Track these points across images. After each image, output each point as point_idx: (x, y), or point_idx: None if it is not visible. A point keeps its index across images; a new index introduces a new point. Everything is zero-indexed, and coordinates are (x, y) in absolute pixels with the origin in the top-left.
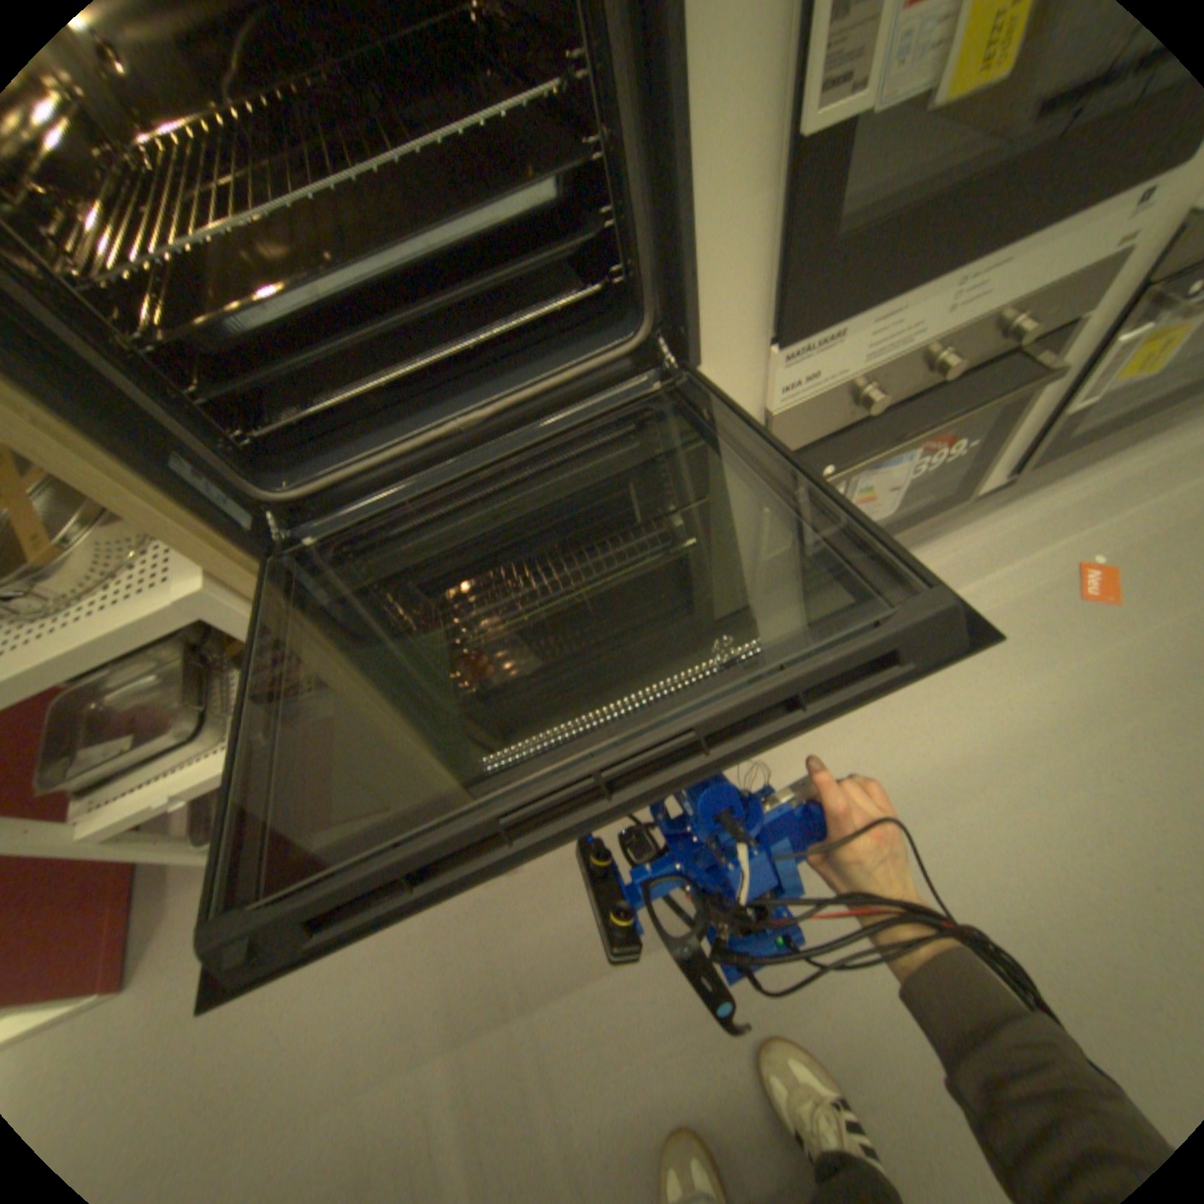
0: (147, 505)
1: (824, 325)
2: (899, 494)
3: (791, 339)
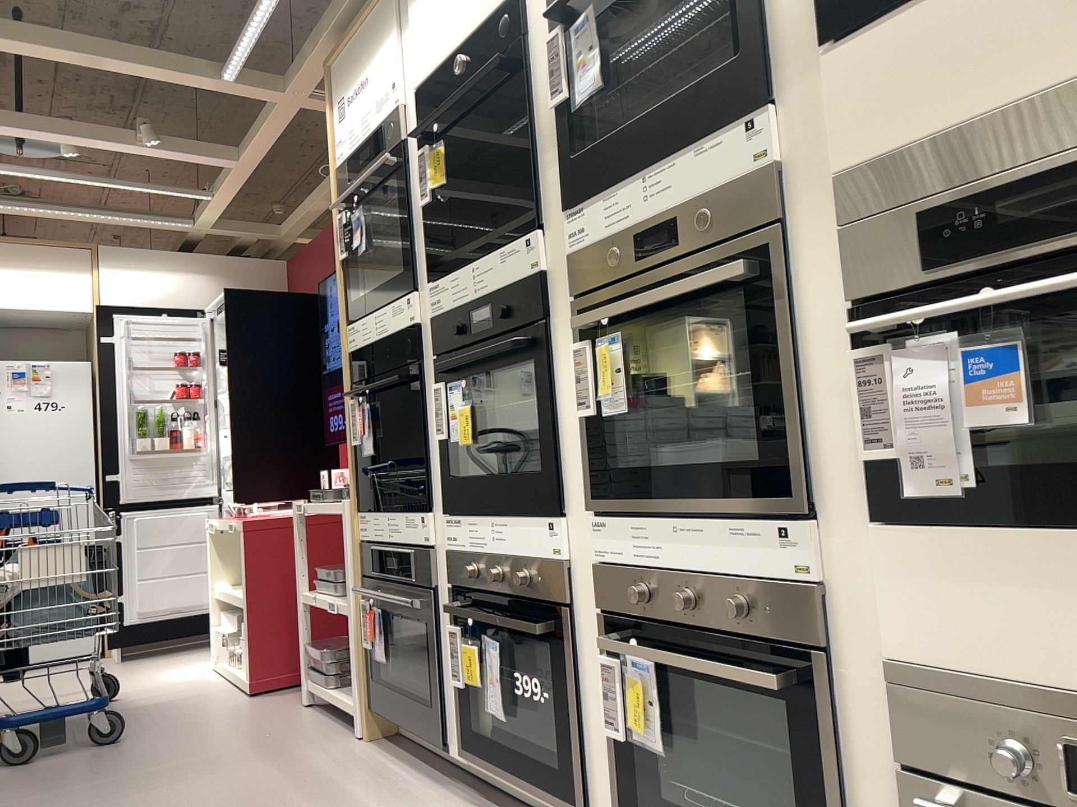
0: (351, 471)
1: (453, 513)
2: (500, 691)
3: (446, 513)
